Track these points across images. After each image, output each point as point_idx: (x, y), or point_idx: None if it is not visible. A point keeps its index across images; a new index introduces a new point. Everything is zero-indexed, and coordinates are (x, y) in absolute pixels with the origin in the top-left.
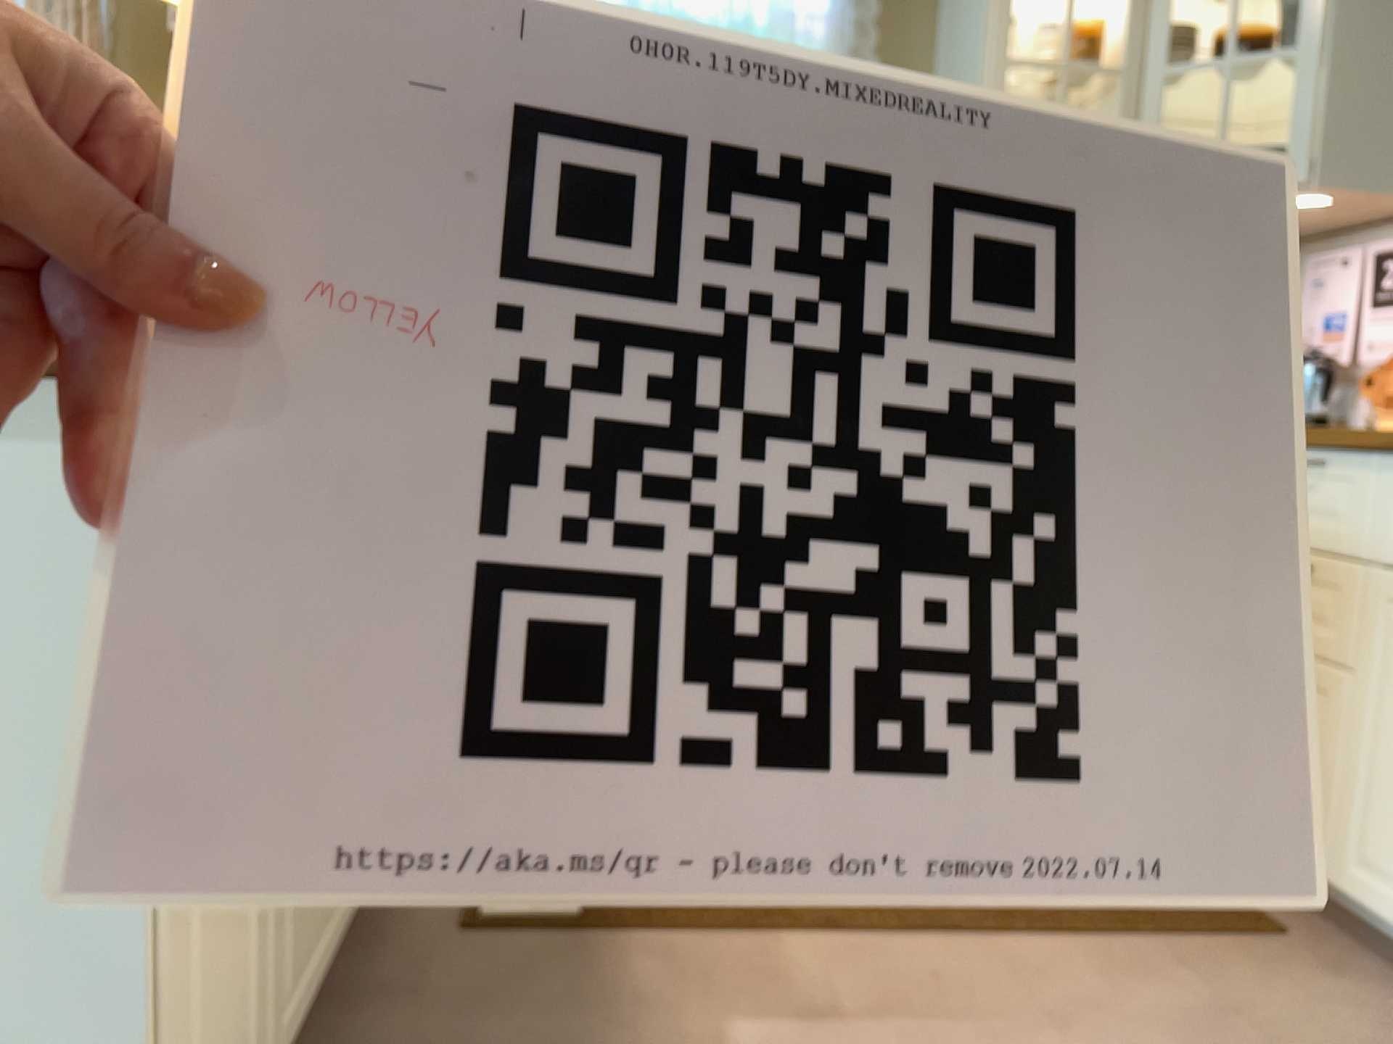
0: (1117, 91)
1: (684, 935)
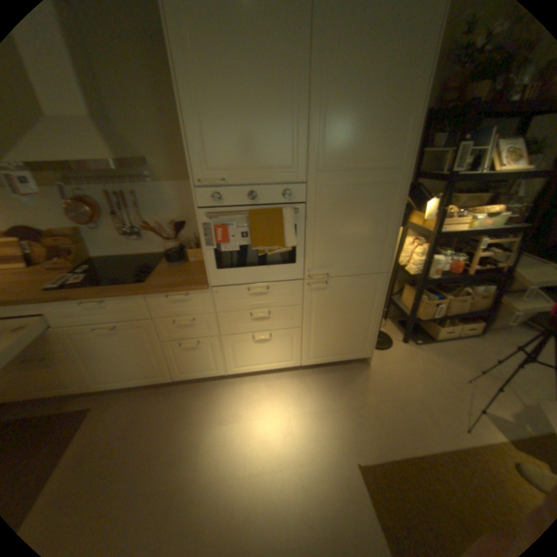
0: None
1: None
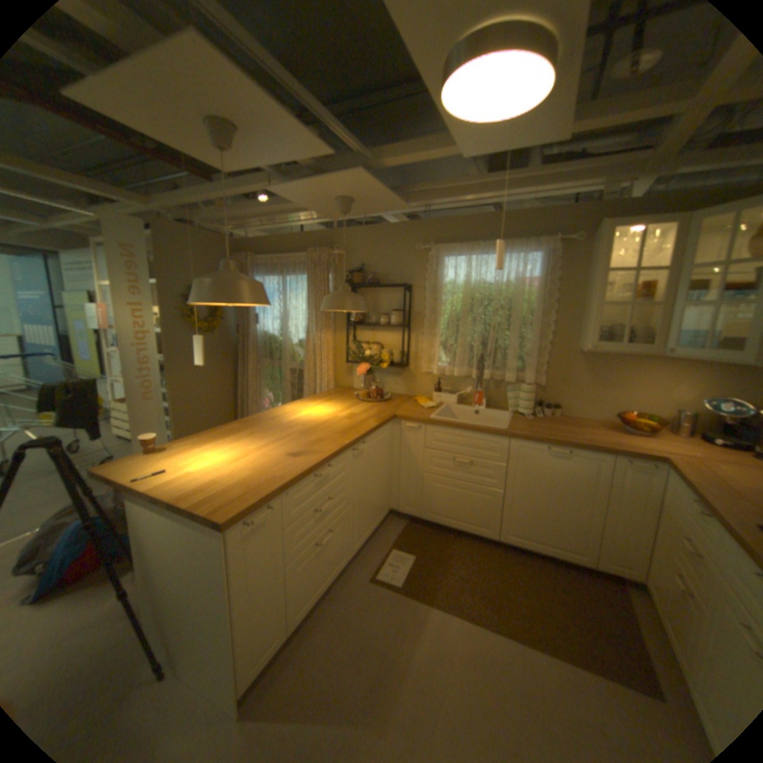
0: (664, 307)
1: (427, 606)
